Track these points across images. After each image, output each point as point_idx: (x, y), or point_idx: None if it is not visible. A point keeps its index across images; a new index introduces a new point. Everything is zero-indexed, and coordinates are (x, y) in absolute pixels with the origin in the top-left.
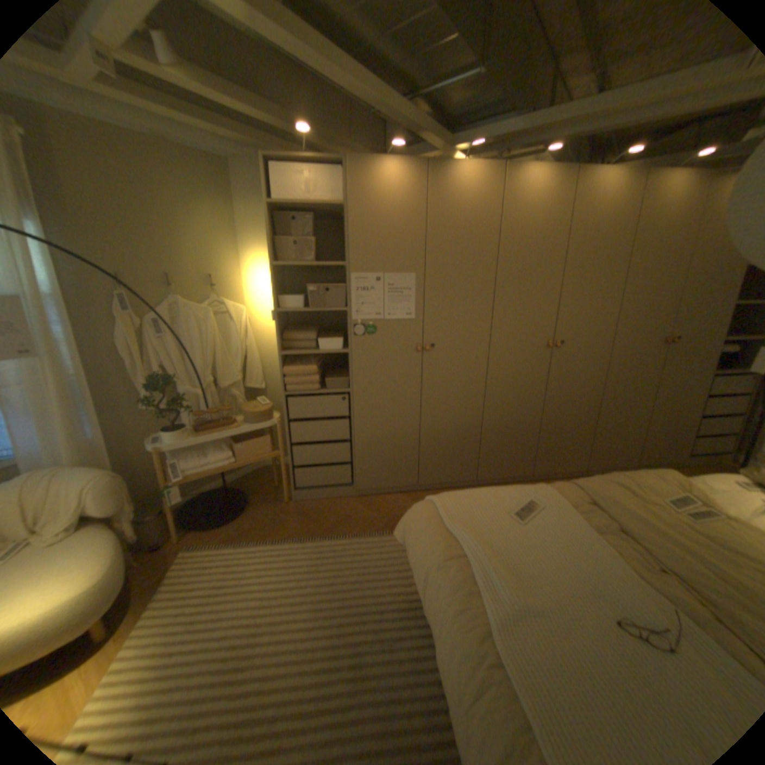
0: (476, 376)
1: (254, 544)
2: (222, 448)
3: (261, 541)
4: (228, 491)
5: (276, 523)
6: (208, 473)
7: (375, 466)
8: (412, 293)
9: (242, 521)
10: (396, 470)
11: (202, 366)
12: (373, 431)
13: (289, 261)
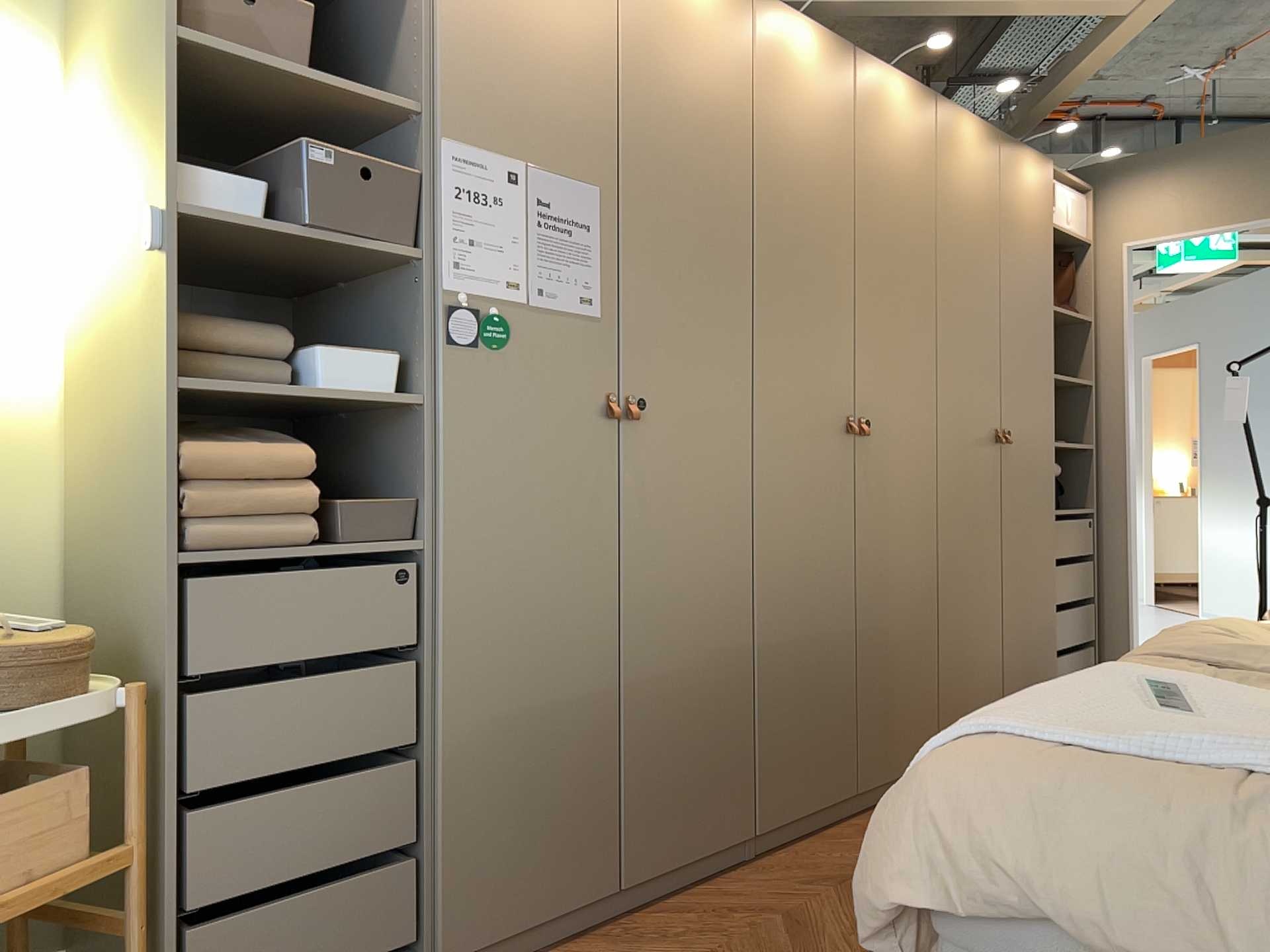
0: (738, 498)
1: None
2: None
3: None
4: None
5: None
6: None
7: (499, 841)
8: (595, 239)
9: None
10: (562, 844)
11: None
12: (496, 696)
13: (224, 50)
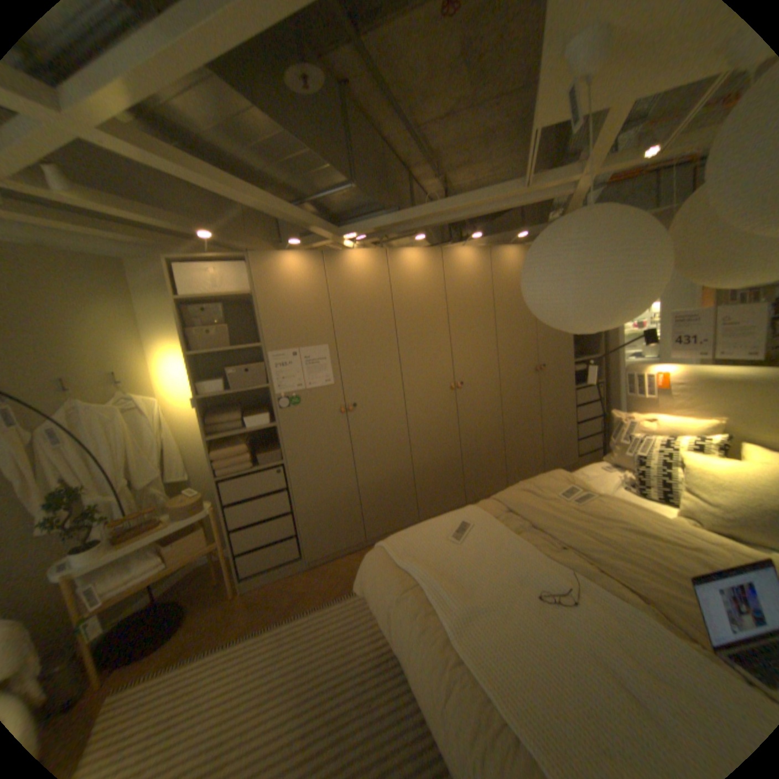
0: (398, 425)
1: (200, 657)
2: (146, 557)
3: (208, 652)
4: (157, 608)
5: (222, 626)
6: (133, 590)
7: (320, 533)
8: (327, 362)
9: (180, 636)
10: (342, 532)
11: (112, 471)
12: (313, 498)
13: (203, 349)
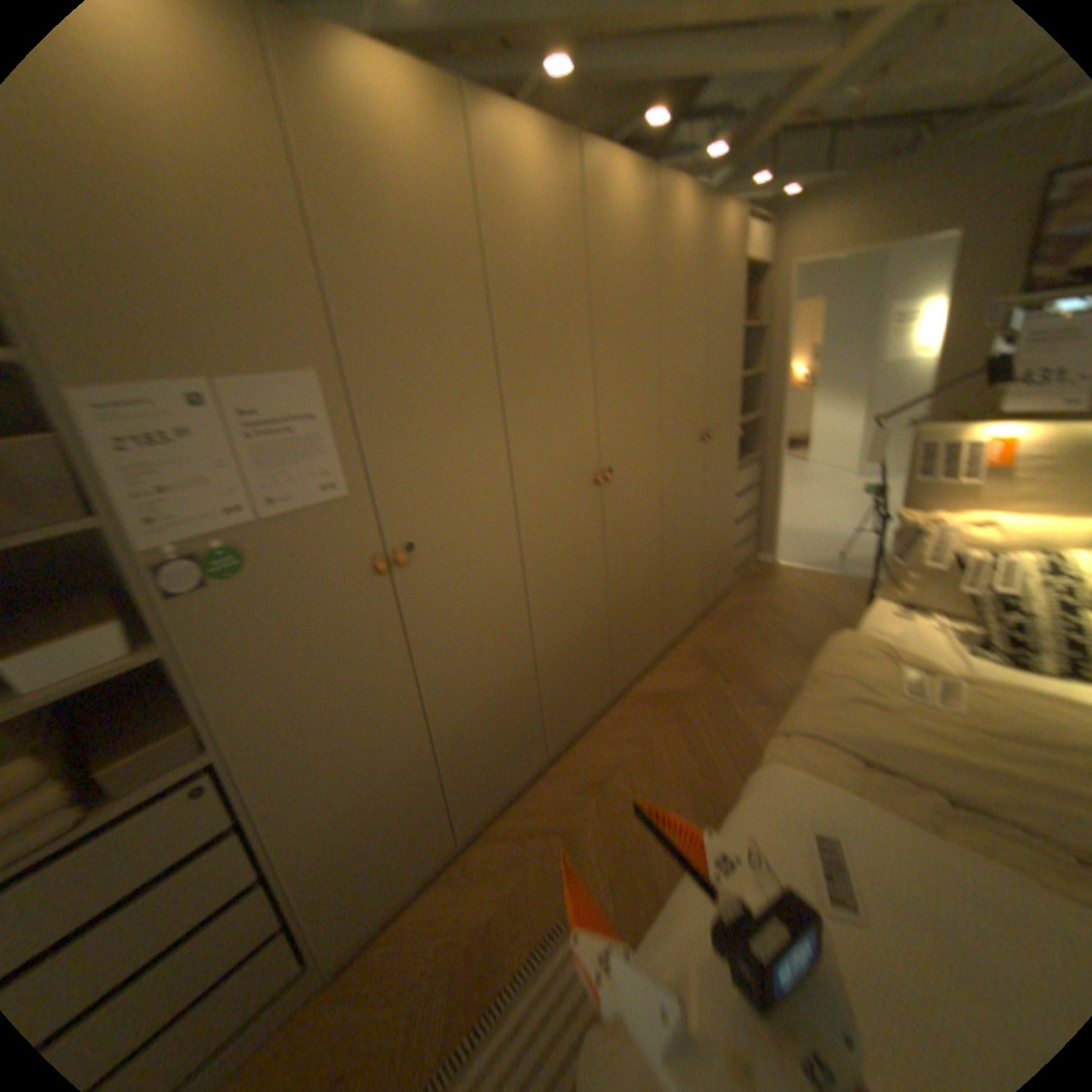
0: (509, 578)
1: None
2: None
3: None
4: None
5: None
6: None
7: (353, 886)
8: (325, 429)
9: None
10: (405, 854)
11: None
12: (323, 814)
13: None
